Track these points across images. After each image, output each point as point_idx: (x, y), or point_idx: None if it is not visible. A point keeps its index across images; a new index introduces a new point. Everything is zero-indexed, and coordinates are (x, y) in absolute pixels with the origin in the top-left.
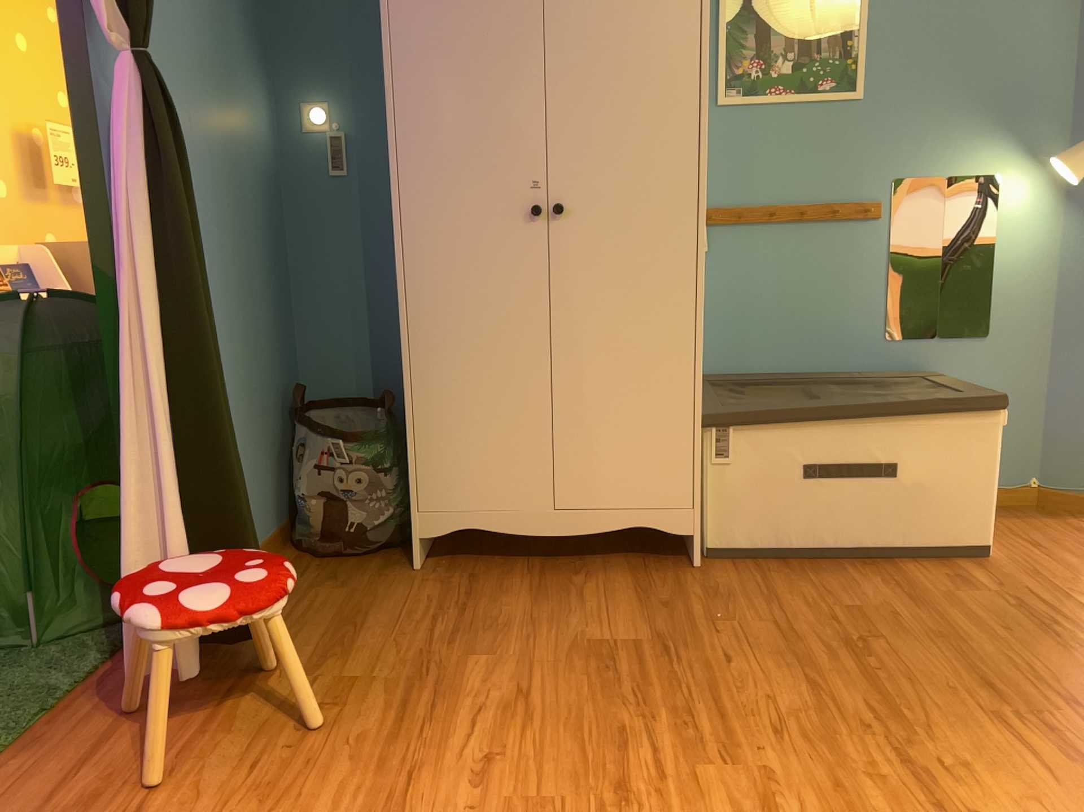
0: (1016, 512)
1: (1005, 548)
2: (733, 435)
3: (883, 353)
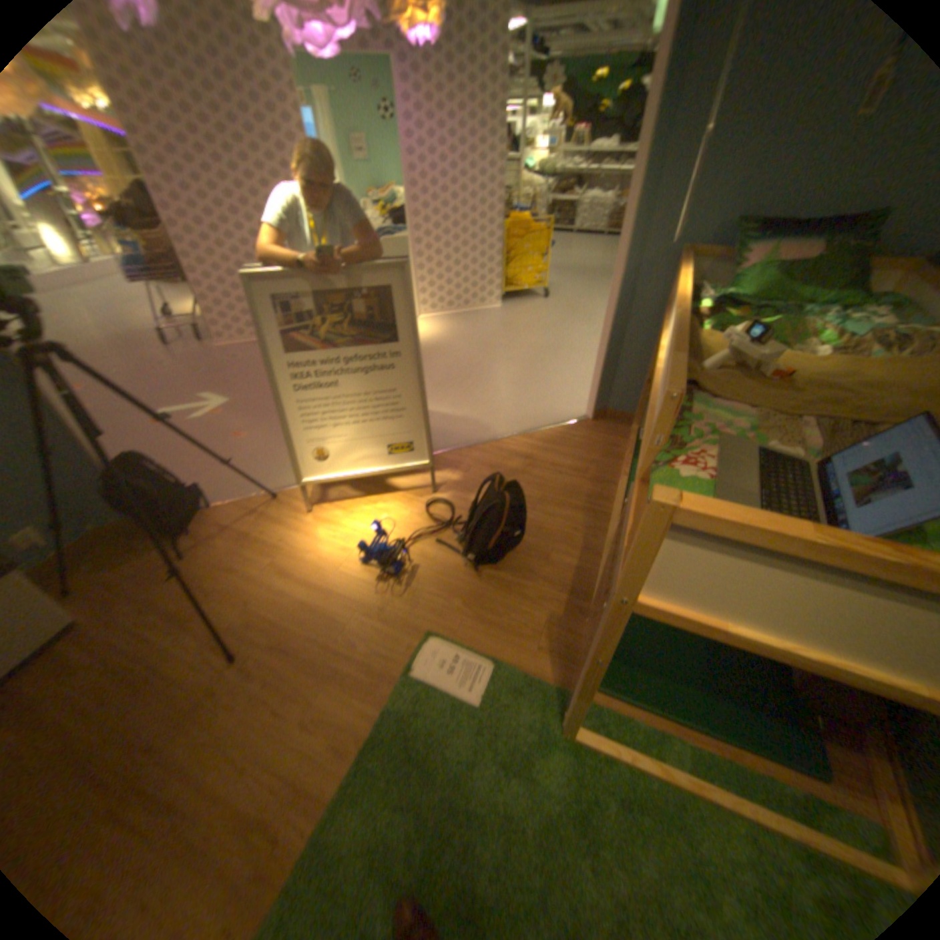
0: (92, 552)
1: (90, 604)
2: None
3: None
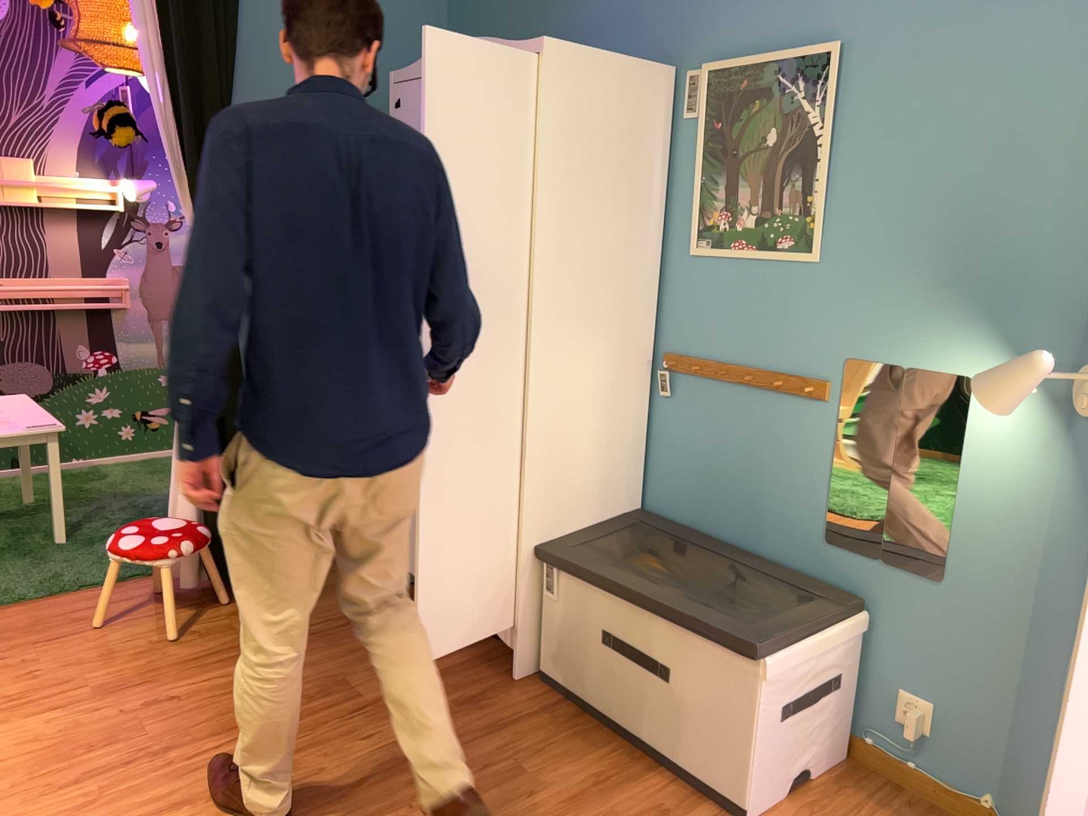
0: None
1: None
2: (552, 576)
3: (820, 555)
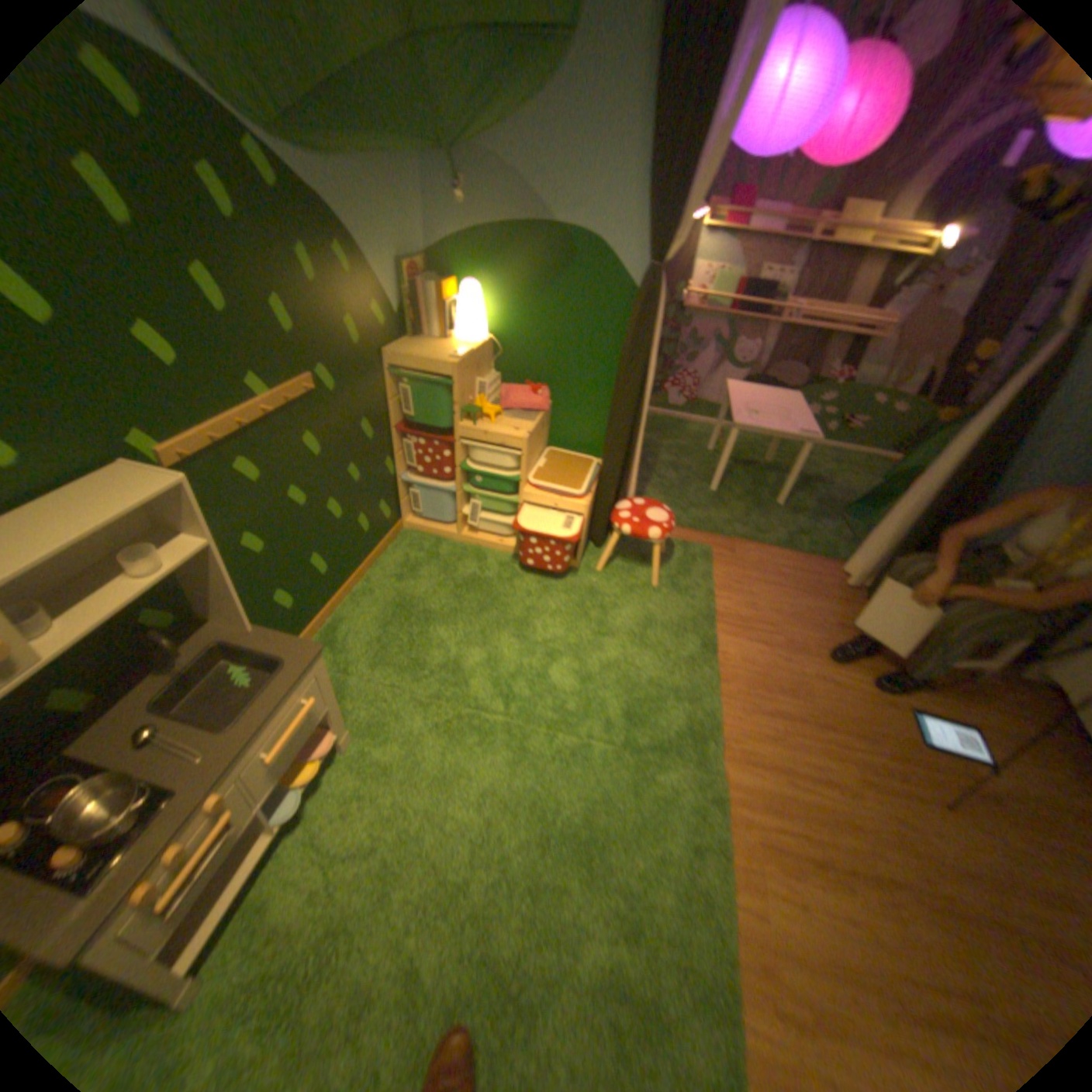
0: None
1: None
2: None
3: None
